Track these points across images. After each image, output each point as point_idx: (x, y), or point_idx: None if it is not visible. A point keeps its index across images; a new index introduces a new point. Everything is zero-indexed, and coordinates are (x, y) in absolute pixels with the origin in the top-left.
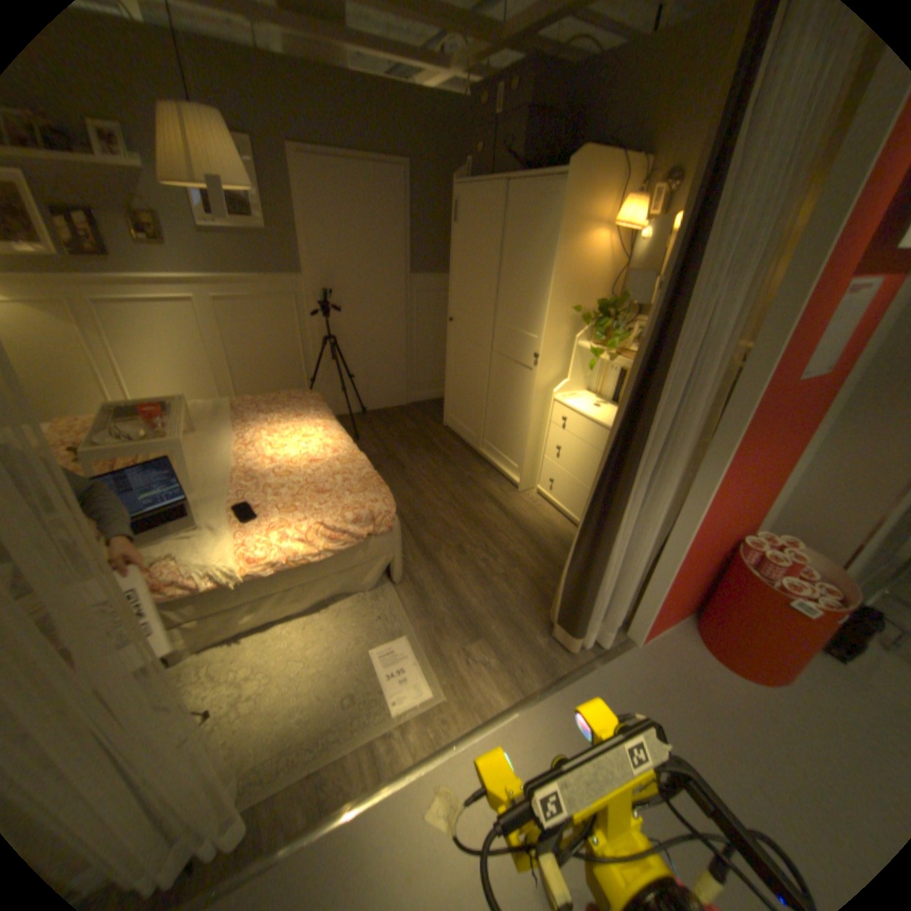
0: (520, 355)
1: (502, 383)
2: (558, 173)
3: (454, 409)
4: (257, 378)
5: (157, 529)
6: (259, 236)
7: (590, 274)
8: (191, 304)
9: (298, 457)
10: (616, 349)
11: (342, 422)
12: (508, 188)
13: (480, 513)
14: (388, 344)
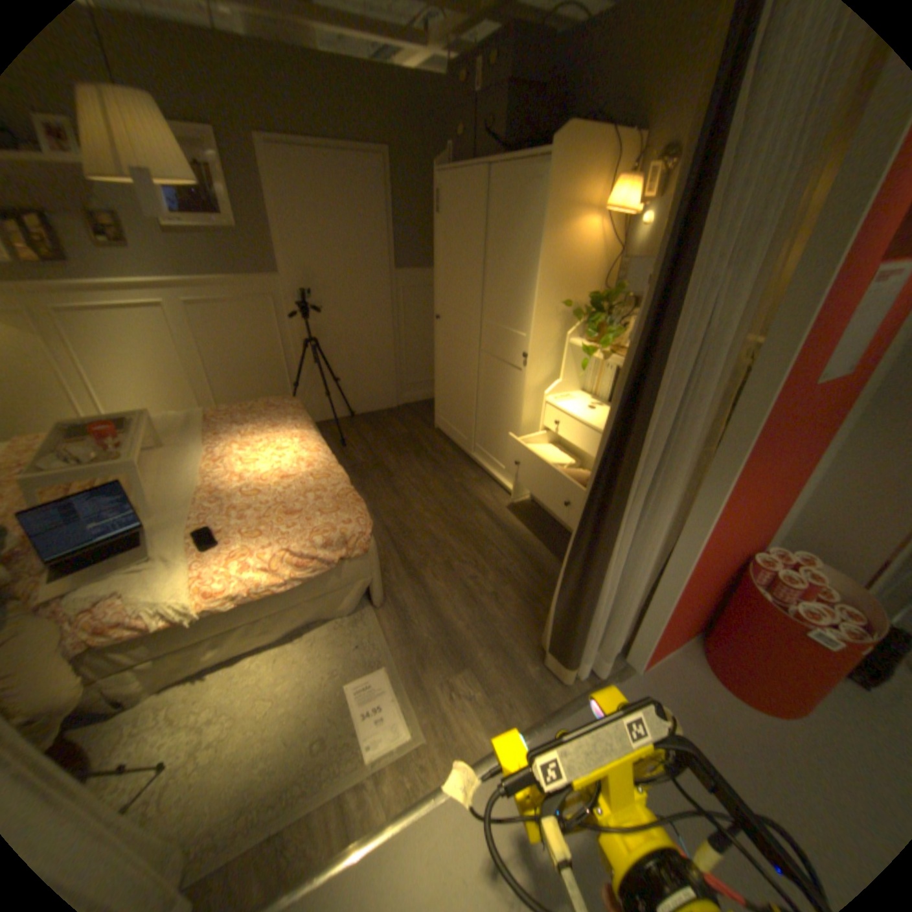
0: (509, 354)
1: (492, 384)
2: (542, 154)
3: (445, 411)
4: (237, 384)
5: (104, 563)
6: (230, 234)
7: (581, 265)
8: (162, 309)
9: (270, 473)
10: (611, 346)
11: (329, 427)
12: (490, 174)
13: (470, 524)
14: (375, 344)
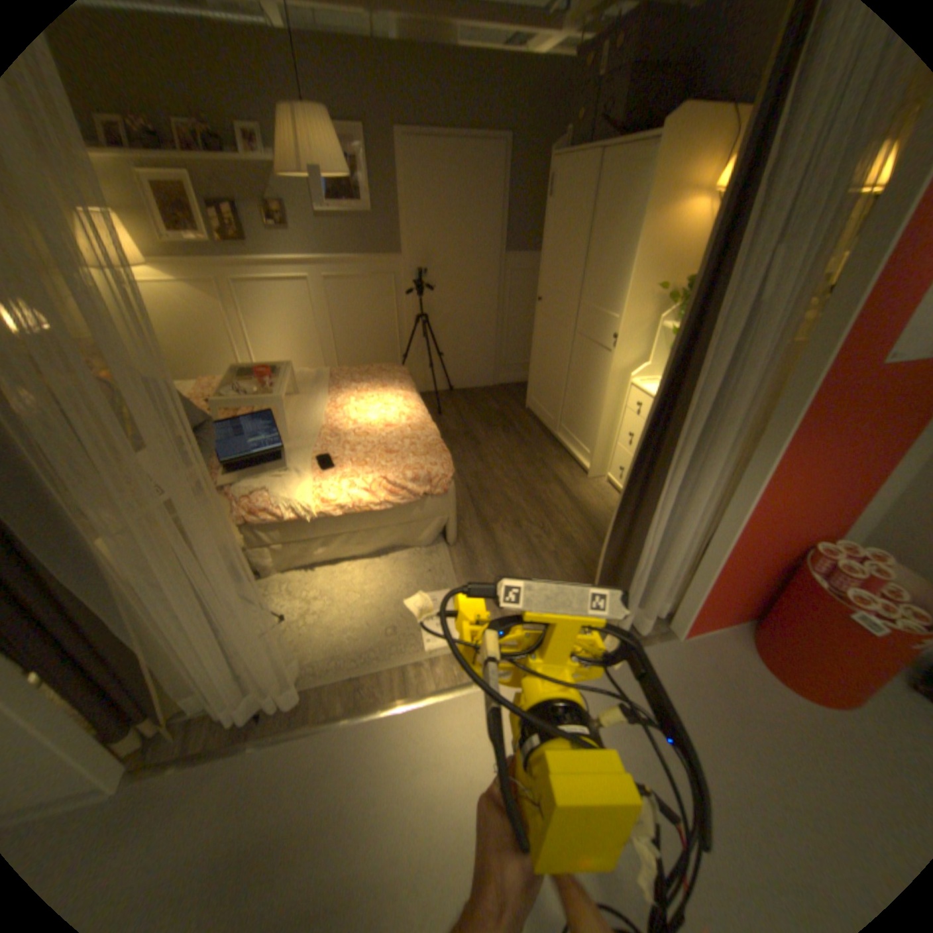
0: (601, 335)
1: (582, 365)
2: (653, 136)
3: (536, 391)
4: (356, 351)
5: (257, 465)
6: (364, 218)
7: (683, 248)
8: (305, 282)
9: (376, 421)
10: None
11: (428, 398)
12: (603, 157)
13: (543, 493)
14: (478, 323)
